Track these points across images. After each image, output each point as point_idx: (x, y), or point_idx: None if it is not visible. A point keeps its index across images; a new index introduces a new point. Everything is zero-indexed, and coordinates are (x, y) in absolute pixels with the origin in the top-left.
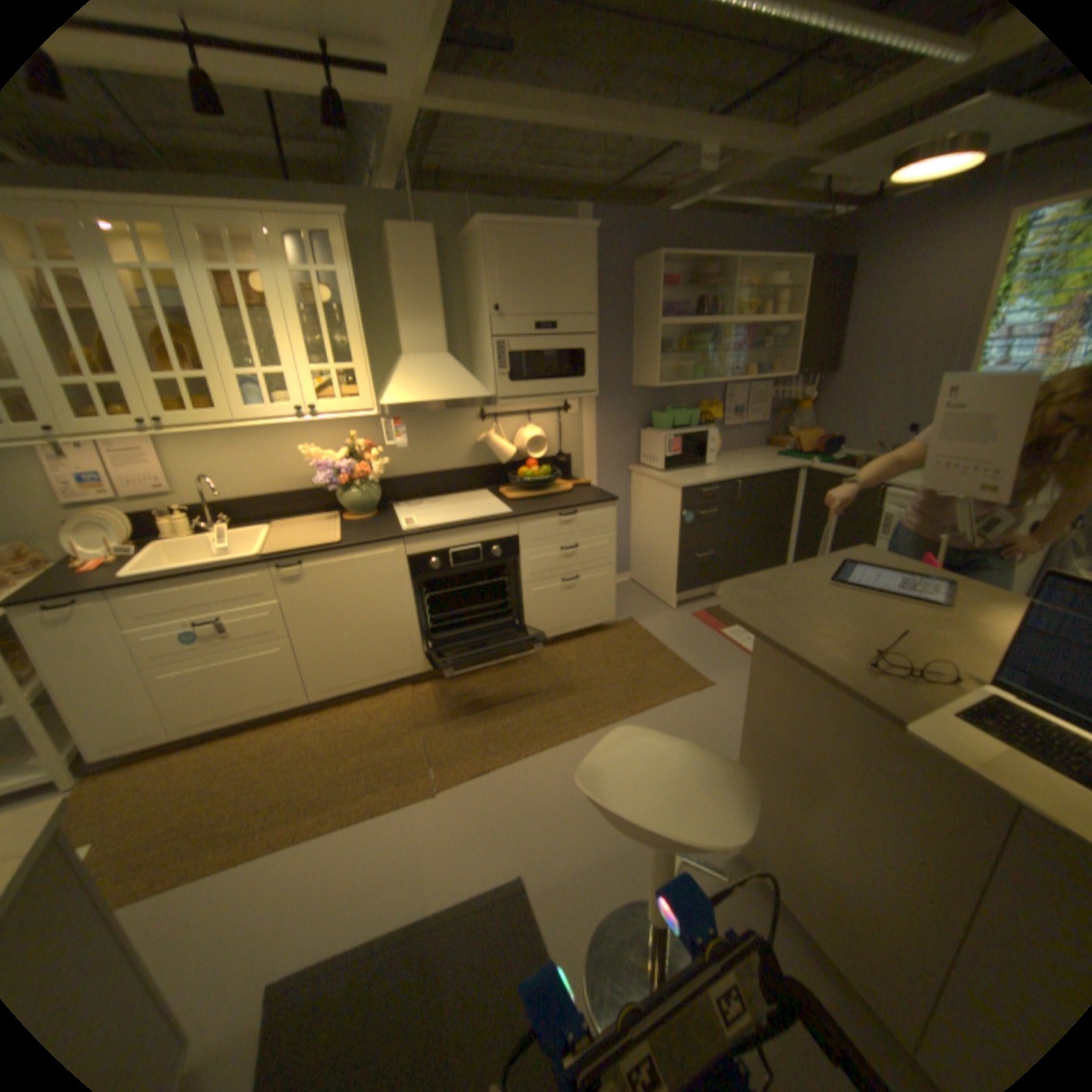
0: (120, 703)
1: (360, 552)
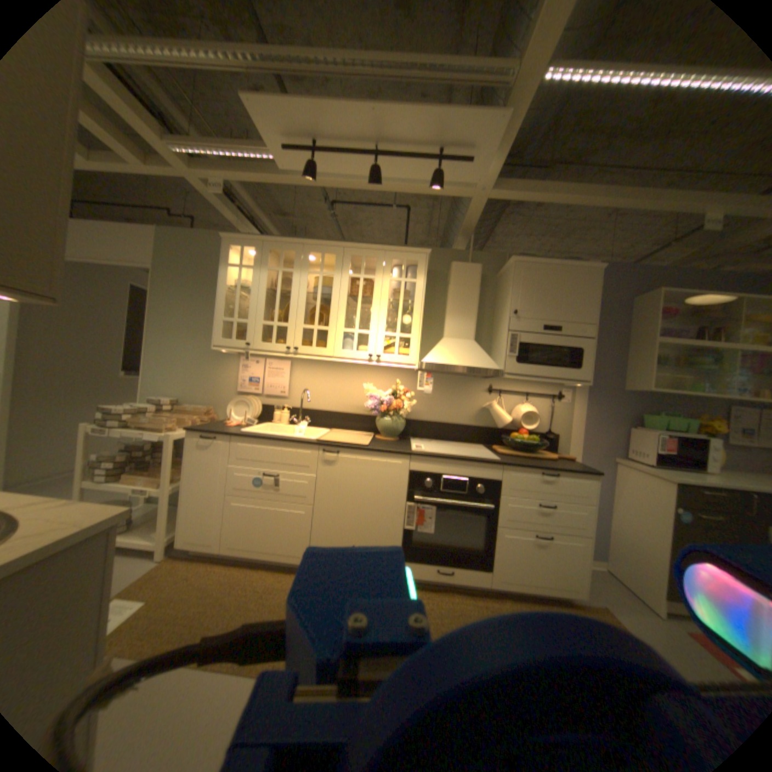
0: (206, 512)
1: (376, 455)
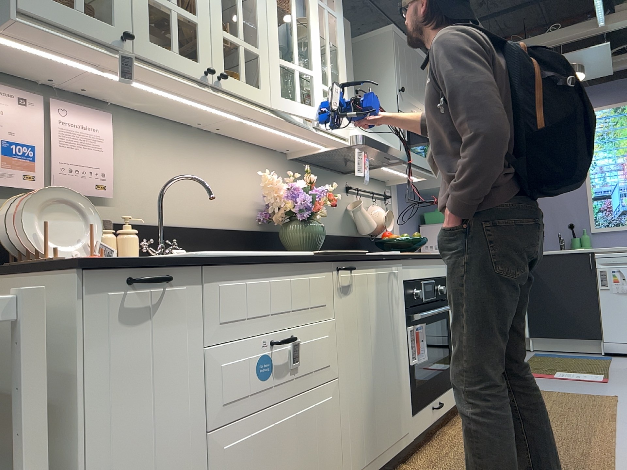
0: None
1: (382, 265)
